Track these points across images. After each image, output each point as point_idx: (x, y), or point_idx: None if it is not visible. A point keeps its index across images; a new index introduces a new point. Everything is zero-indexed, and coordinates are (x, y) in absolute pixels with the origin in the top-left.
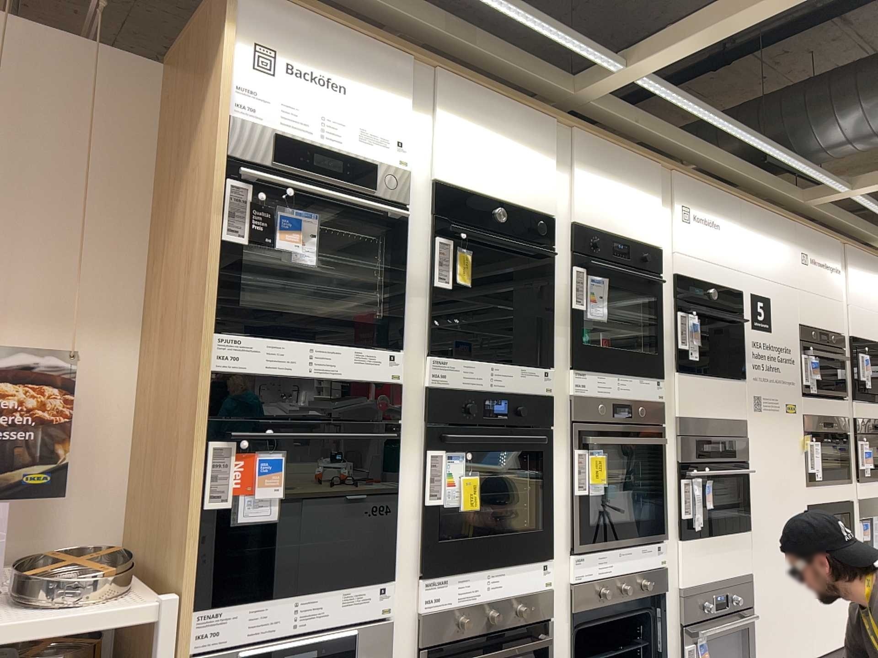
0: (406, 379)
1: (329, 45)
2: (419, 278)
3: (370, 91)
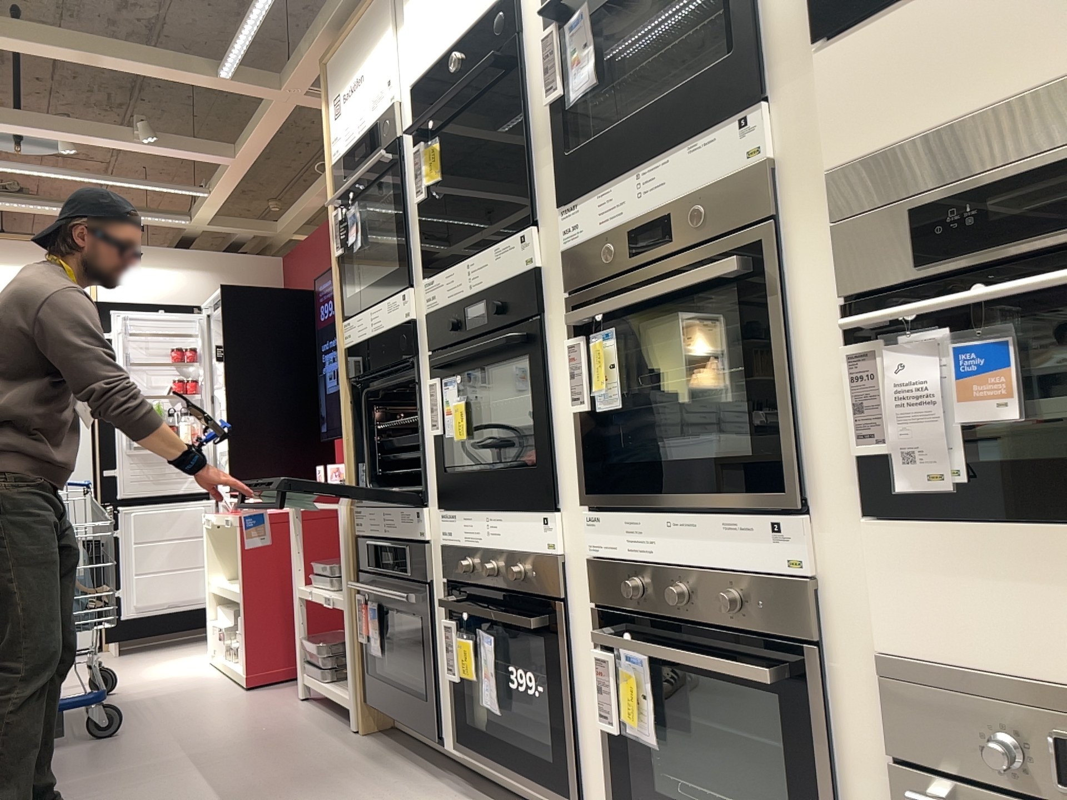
0: (415, 315)
1: (349, 46)
2: (414, 201)
3: (368, 52)
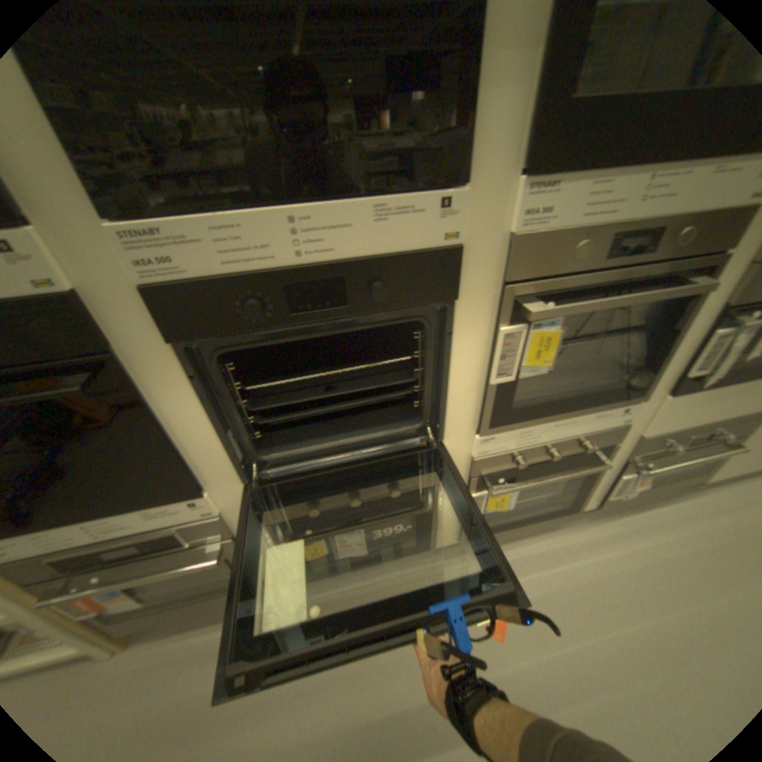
0: (76, 280)
1: None
2: None
3: None
